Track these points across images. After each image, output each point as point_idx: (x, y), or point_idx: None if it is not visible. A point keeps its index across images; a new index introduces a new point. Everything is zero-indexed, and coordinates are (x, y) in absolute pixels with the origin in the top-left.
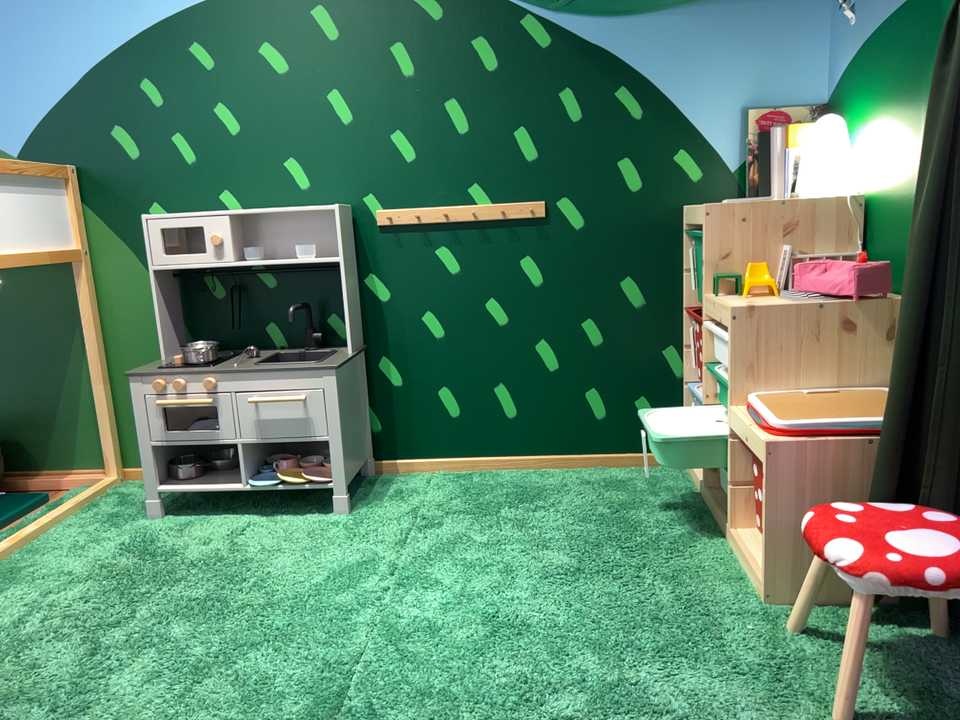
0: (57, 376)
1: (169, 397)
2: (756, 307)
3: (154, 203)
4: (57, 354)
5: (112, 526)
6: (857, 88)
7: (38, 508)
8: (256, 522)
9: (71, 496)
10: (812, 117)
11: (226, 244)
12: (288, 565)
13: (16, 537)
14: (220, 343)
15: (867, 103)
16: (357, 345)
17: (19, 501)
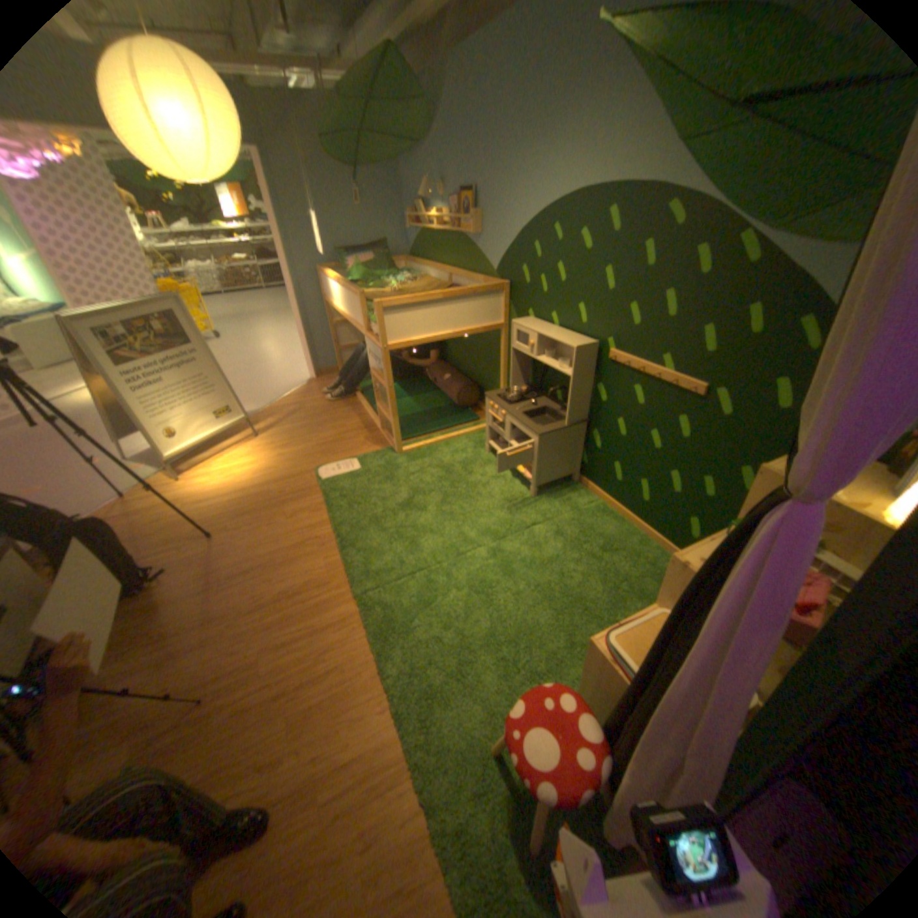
0: (494, 372)
1: (492, 412)
2: (685, 568)
3: (529, 310)
4: (495, 364)
5: (473, 448)
6: None
7: (472, 423)
8: (506, 477)
9: (483, 424)
10: None
11: (533, 349)
12: (483, 507)
13: (446, 437)
14: (538, 387)
15: None
16: (585, 418)
17: (469, 418)
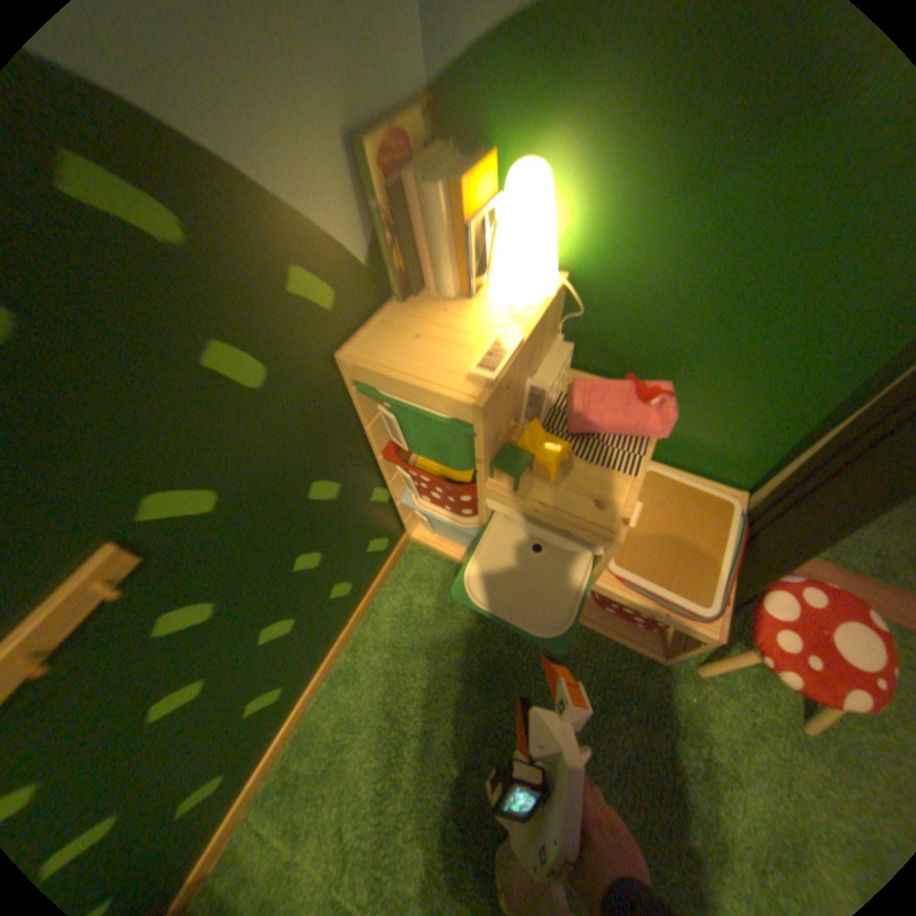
0: None
1: None
2: (630, 519)
3: None
4: None
5: None
6: (542, 90)
7: None
8: None
9: None
10: (431, 126)
11: None
12: None
13: None
14: None
15: (577, 130)
16: None
17: None
